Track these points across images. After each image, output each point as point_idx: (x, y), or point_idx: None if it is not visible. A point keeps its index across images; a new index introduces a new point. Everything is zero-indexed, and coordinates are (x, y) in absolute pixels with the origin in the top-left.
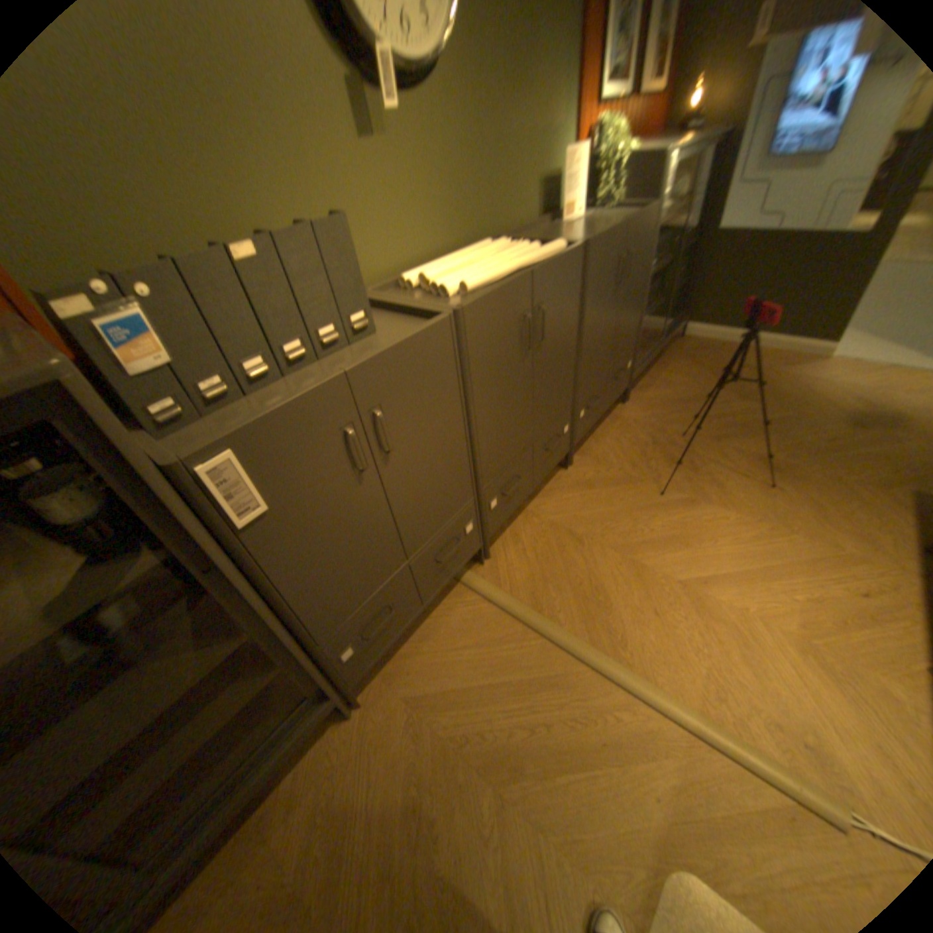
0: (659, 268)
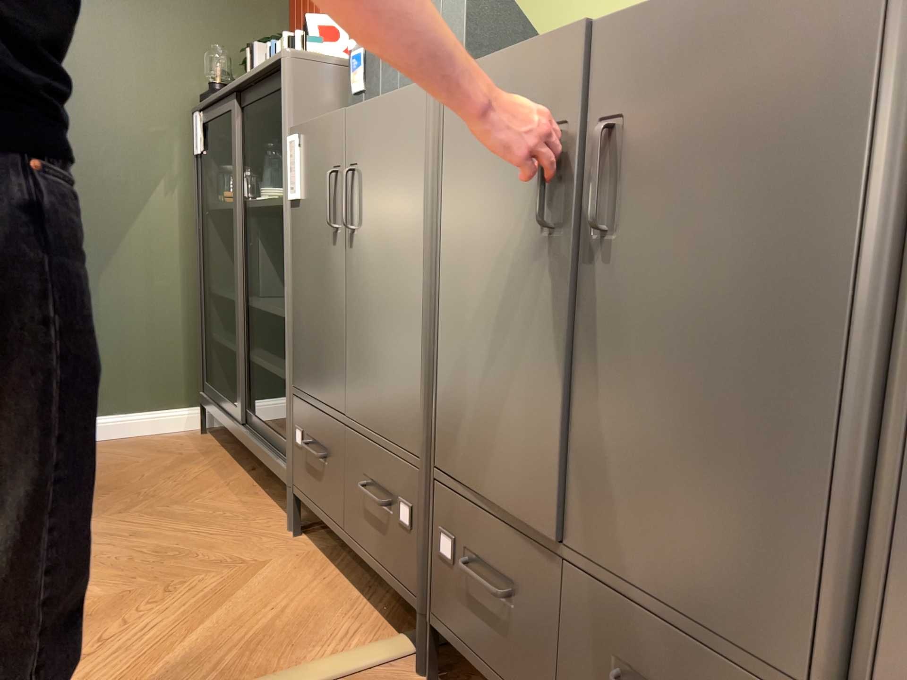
0: None
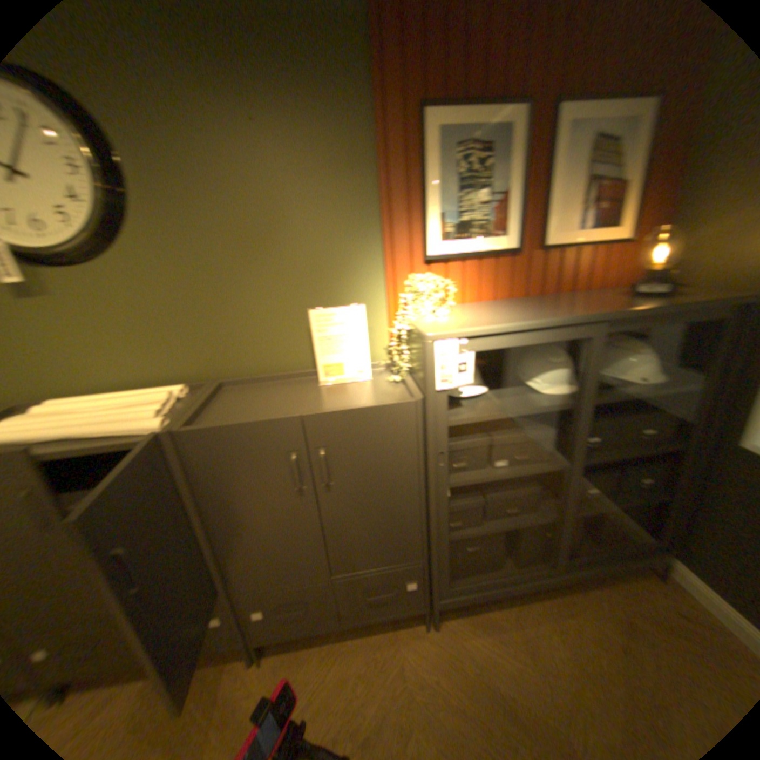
0: (512, 473)
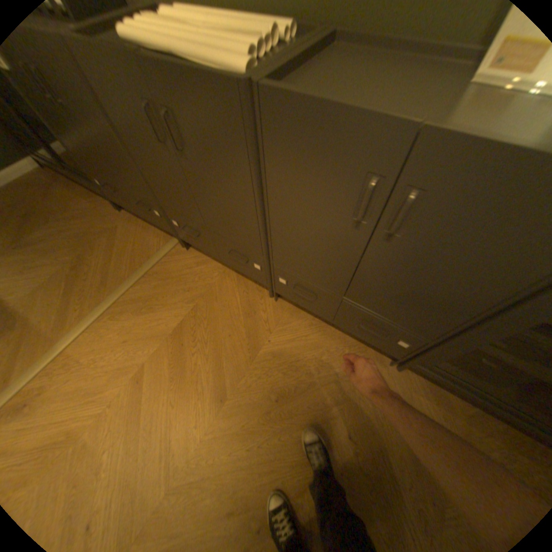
0: None
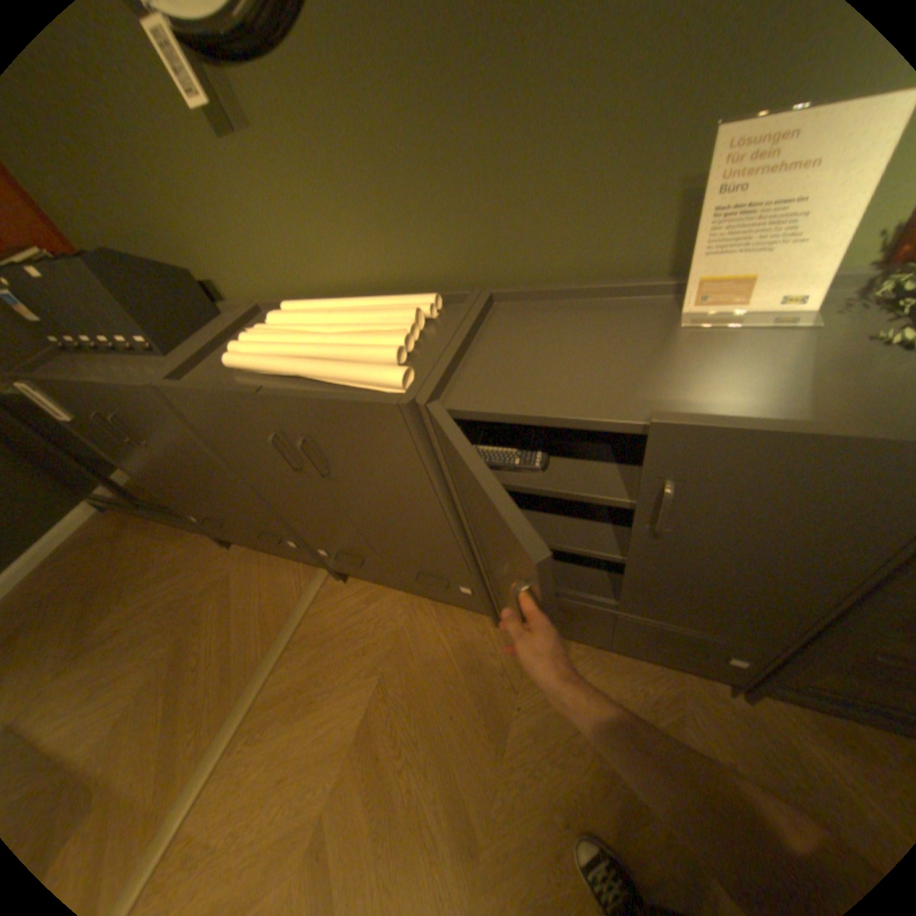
0: None
